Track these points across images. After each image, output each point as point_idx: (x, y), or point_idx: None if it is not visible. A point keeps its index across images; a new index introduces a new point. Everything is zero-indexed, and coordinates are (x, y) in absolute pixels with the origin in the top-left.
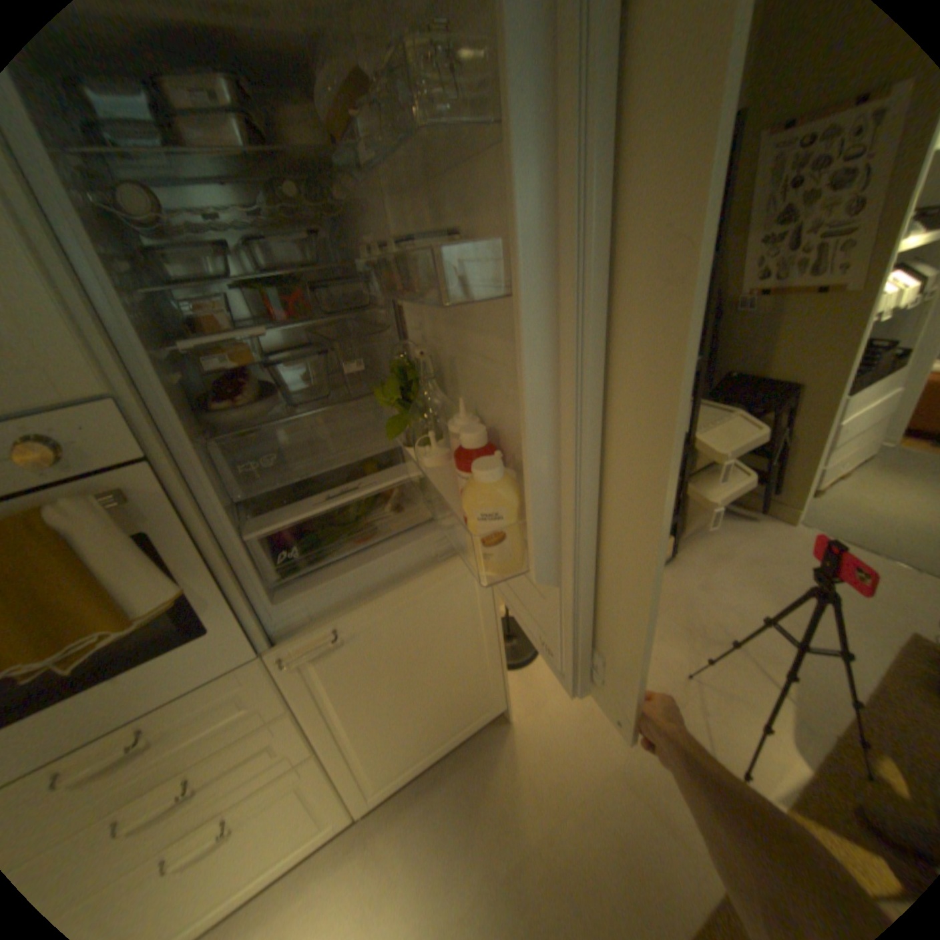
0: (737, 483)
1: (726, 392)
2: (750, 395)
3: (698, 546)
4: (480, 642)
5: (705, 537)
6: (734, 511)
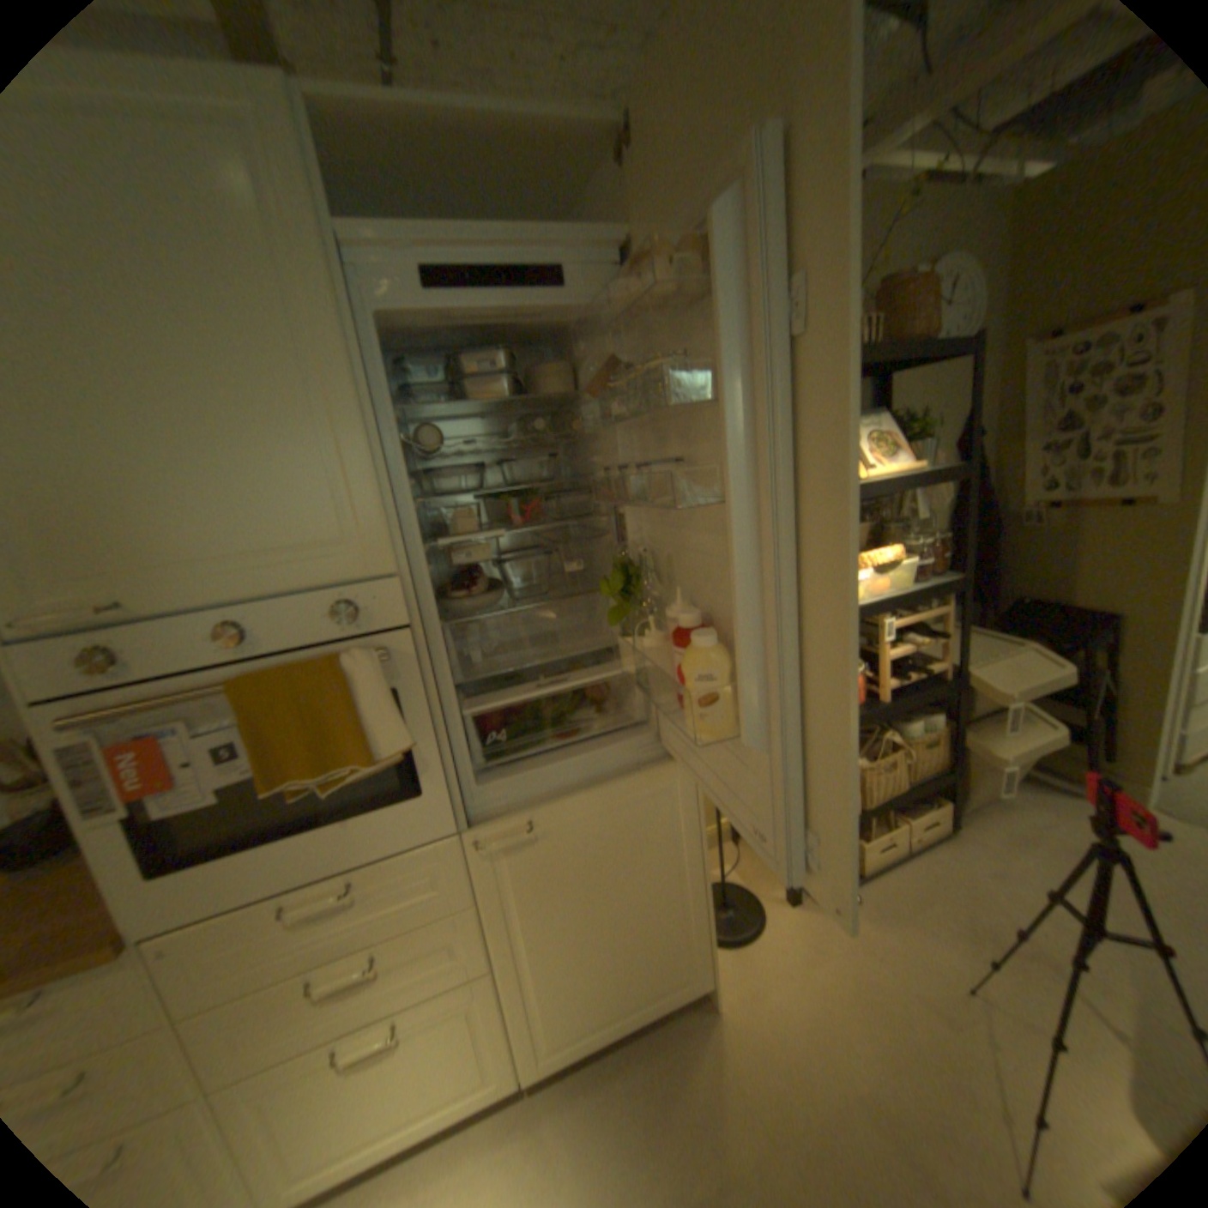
0: (1039, 738)
1: (1018, 621)
2: (1049, 625)
3: (994, 824)
4: (684, 881)
5: (1004, 812)
6: (1050, 782)
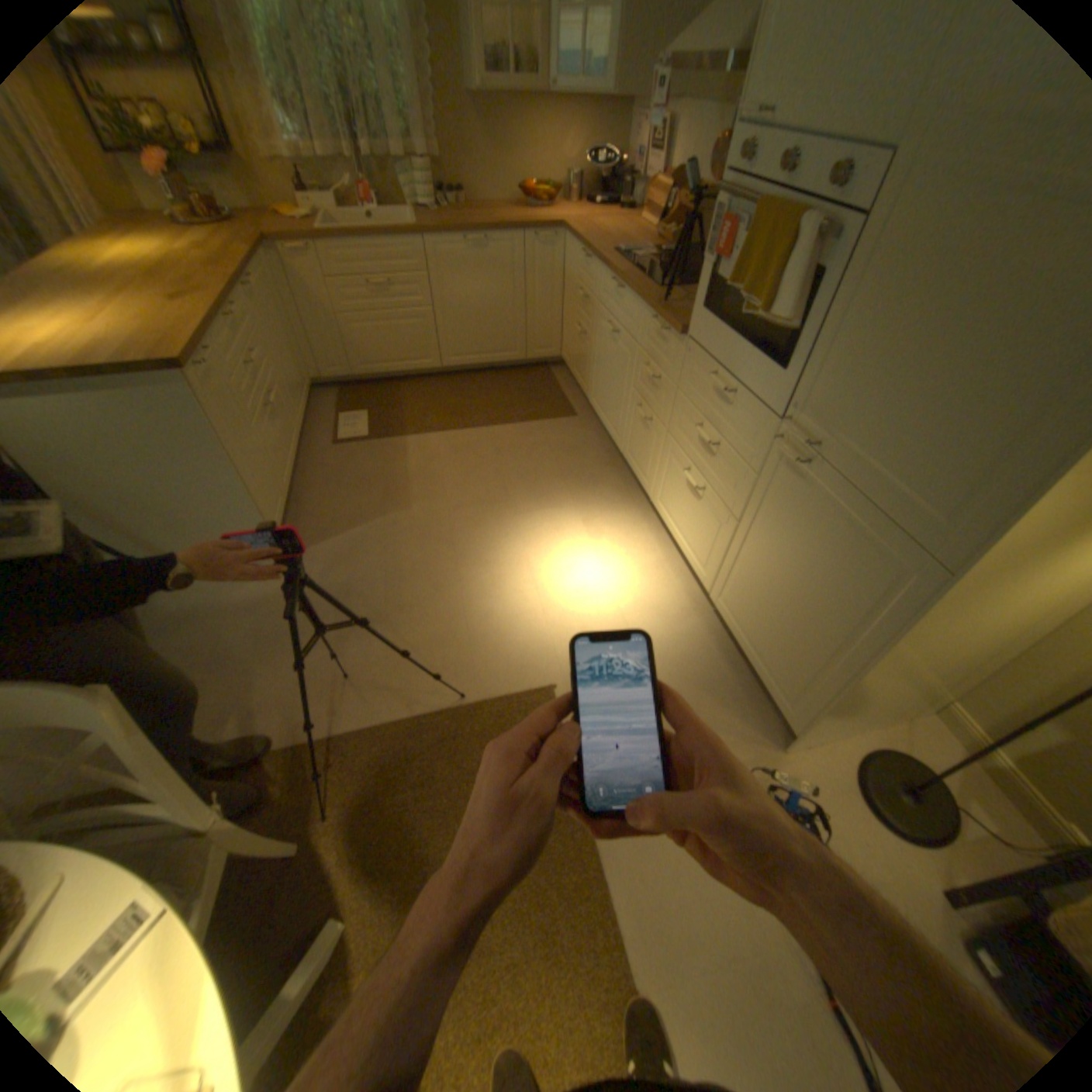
0: None
1: None
2: None
3: None
4: (842, 652)
5: None
6: None
